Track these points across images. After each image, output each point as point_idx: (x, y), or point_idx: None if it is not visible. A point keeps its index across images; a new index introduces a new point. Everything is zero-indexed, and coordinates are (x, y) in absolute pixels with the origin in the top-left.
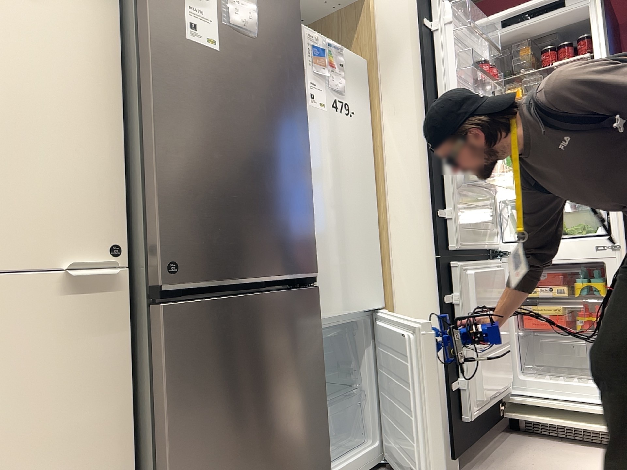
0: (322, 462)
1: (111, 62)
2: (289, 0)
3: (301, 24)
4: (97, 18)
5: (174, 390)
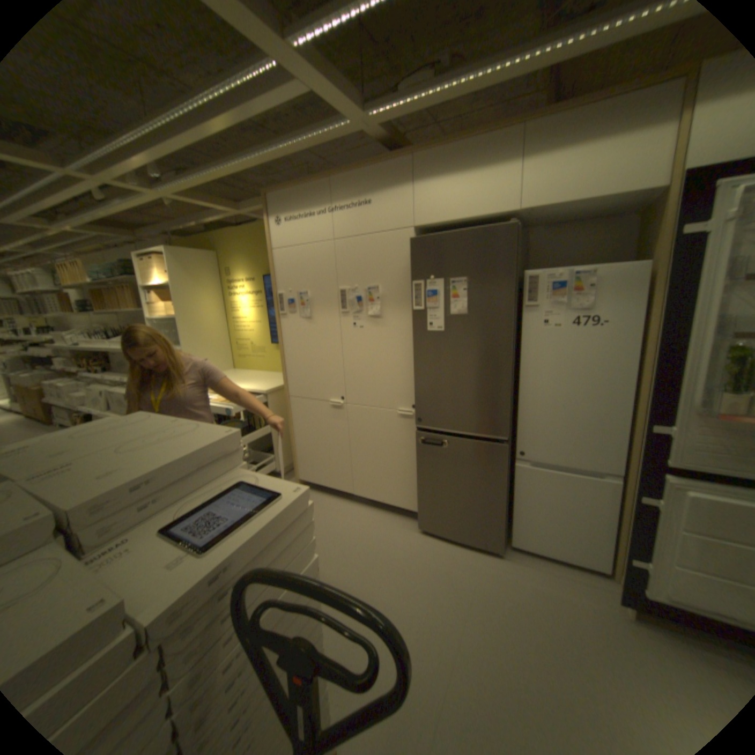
0: (500, 525)
1: (413, 339)
2: (503, 277)
3: (543, 270)
4: (408, 324)
5: (420, 459)
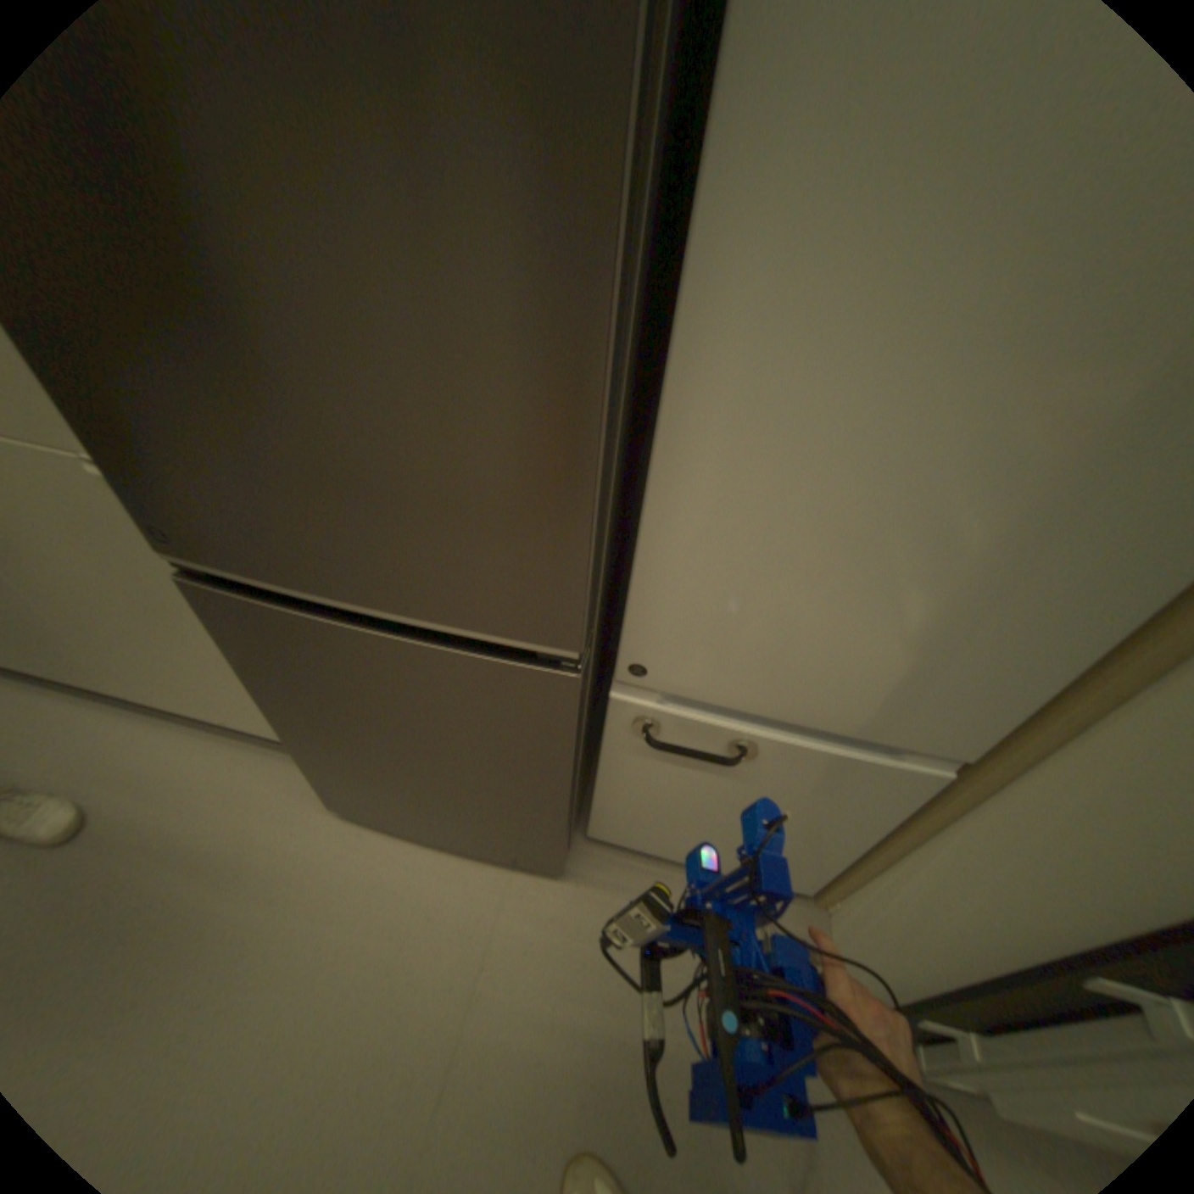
0: (552, 829)
1: None
2: None
3: None
4: None
5: (247, 669)
